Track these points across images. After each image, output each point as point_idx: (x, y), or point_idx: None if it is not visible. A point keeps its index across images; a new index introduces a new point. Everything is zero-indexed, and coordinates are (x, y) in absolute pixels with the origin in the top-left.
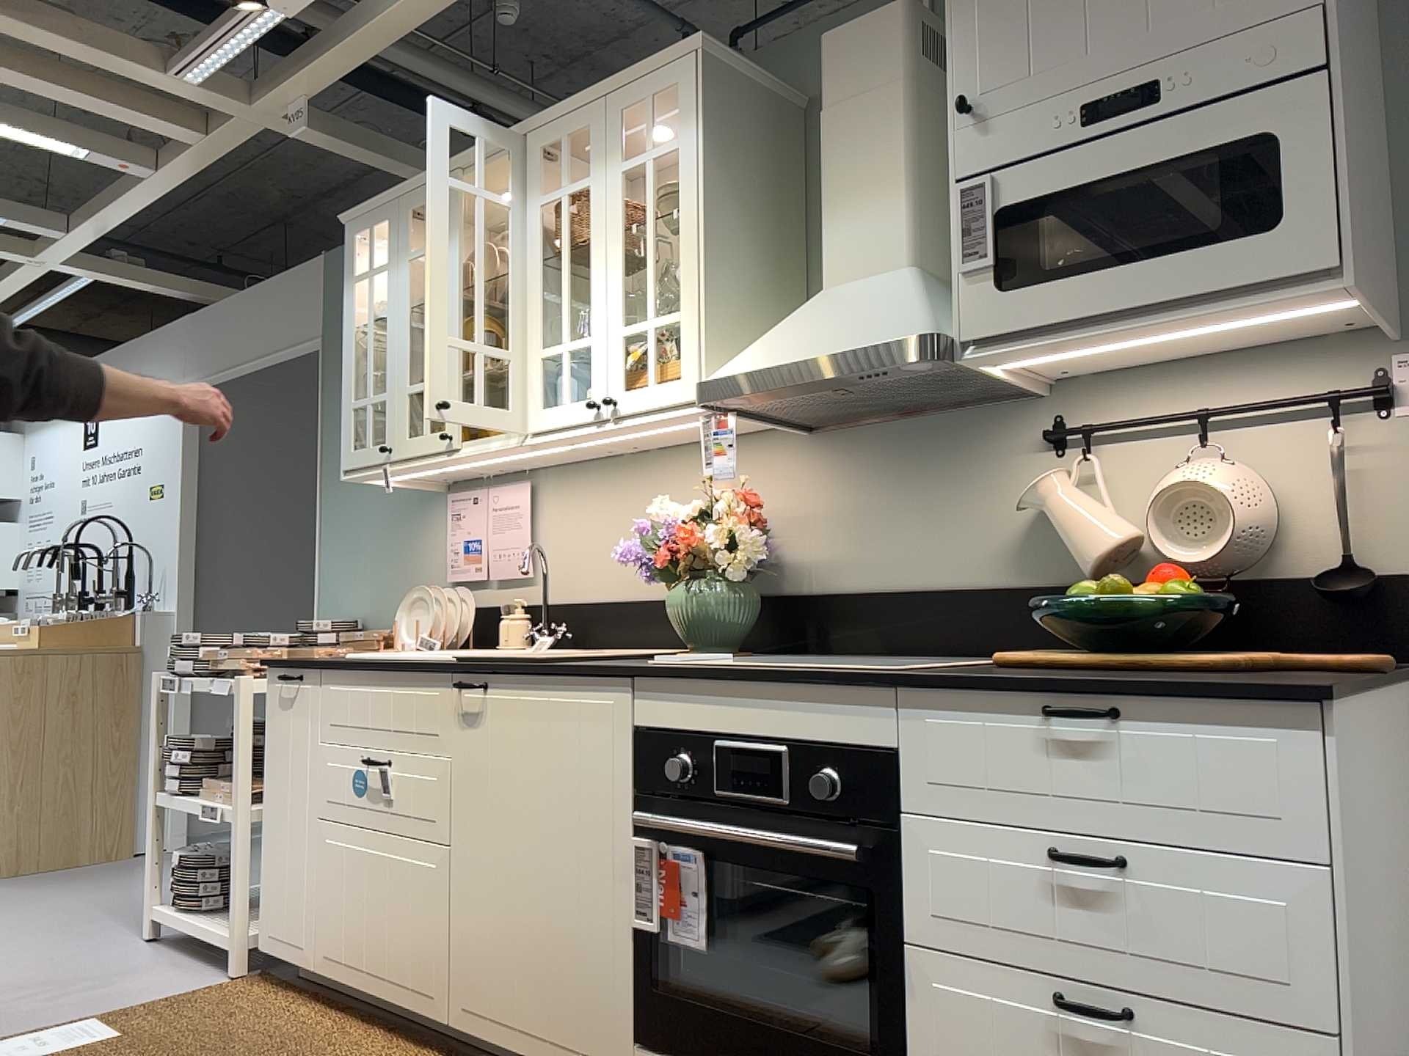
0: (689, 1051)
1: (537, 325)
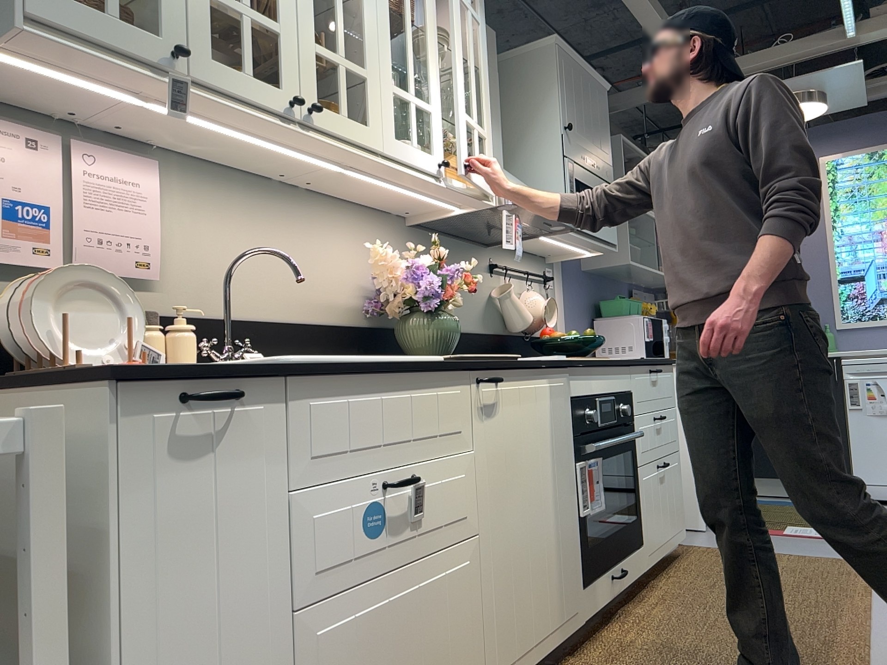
0: (599, 567)
1: (389, 61)
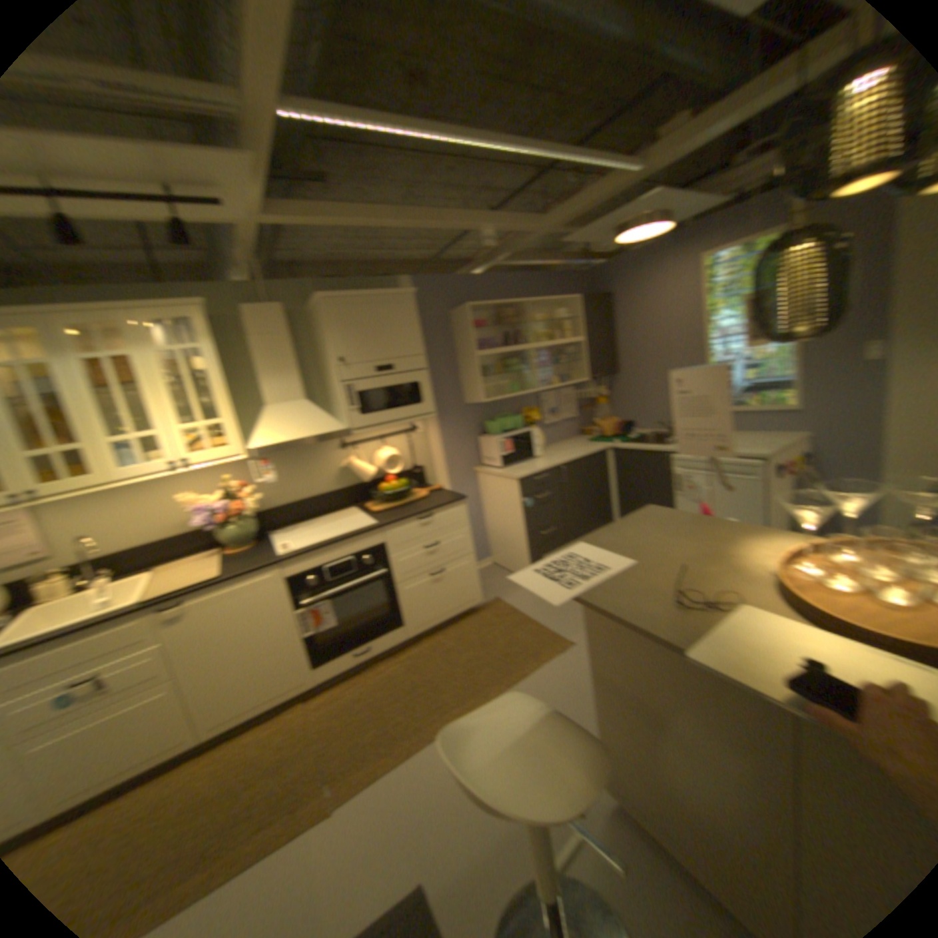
0: (332, 655)
1: (94, 425)
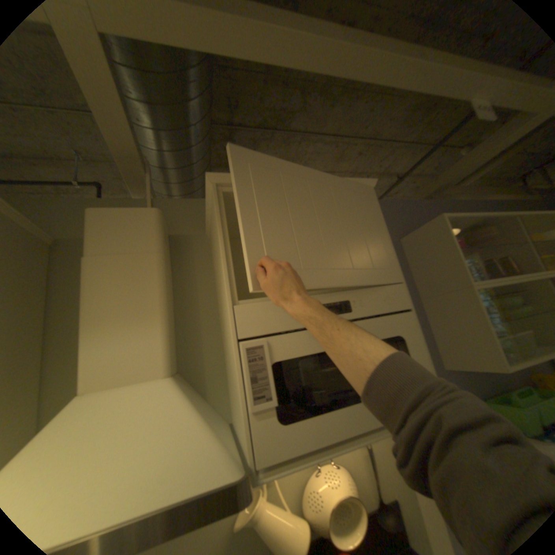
0: None
1: None
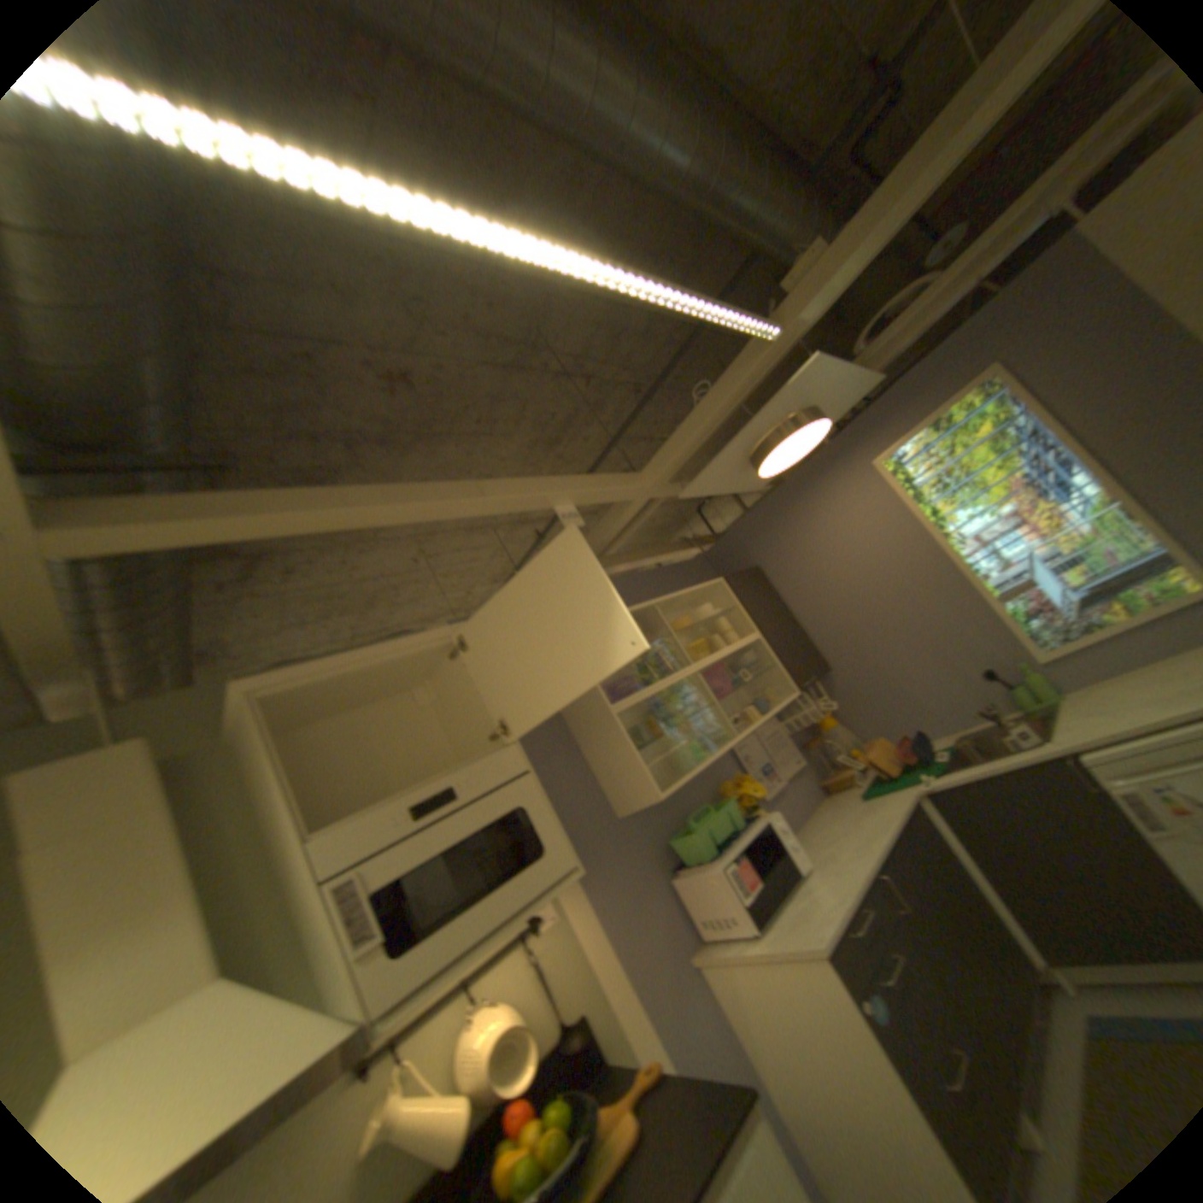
0: None
1: None
